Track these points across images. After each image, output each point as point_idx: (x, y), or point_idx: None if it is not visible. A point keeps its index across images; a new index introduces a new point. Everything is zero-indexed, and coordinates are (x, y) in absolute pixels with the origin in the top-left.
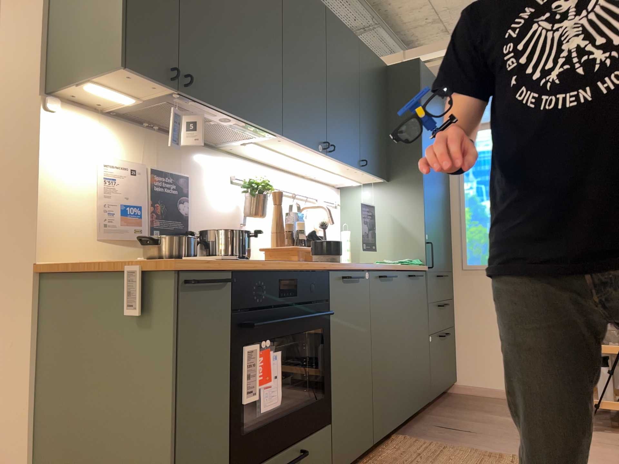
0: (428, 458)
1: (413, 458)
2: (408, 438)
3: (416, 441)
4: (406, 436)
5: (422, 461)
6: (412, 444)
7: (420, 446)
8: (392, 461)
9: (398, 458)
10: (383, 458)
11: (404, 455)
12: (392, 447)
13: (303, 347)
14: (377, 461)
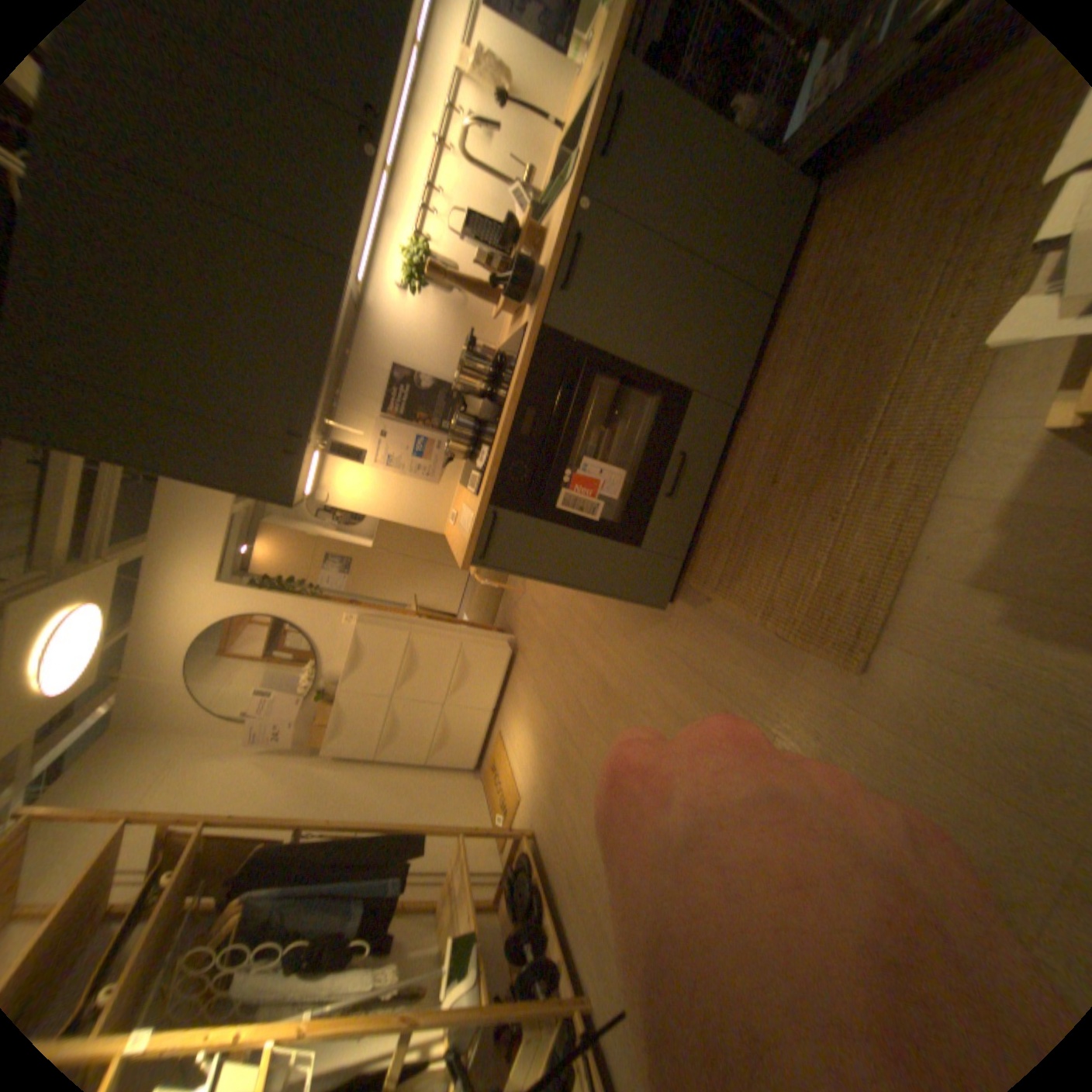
0: (857, 234)
1: (836, 253)
2: (834, 197)
3: (846, 193)
4: (834, 185)
5: (848, 251)
6: (838, 210)
7: (849, 207)
8: (810, 285)
9: (817, 270)
10: (800, 286)
11: (825, 255)
12: (812, 243)
13: (604, 378)
14: (793, 300)
